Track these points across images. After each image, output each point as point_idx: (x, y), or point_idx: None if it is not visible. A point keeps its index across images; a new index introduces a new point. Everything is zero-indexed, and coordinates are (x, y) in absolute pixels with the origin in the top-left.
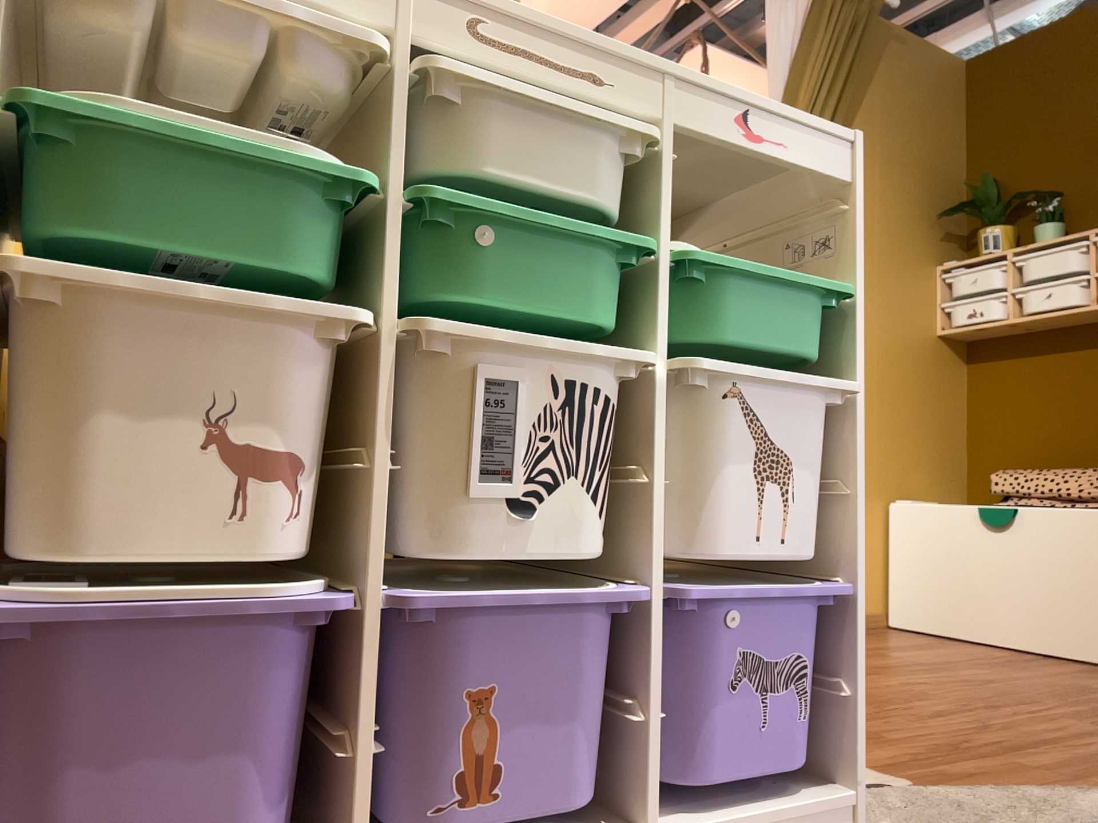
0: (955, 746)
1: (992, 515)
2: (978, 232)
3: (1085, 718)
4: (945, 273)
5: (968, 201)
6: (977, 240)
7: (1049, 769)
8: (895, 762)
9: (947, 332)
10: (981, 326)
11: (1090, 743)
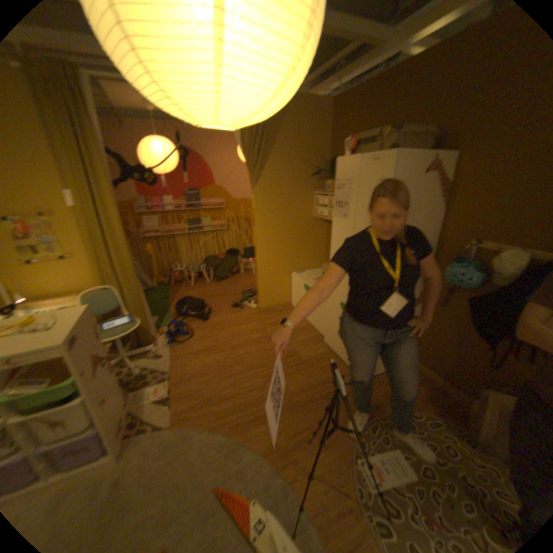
0: (206, 405)
1: (306, 290)
2: (327, 181)
3: (264, 382)
4: (317, 196)
5: (327, 167)
6: (326, 184)
7: (212, 420)
8: (178, 416)
9: (317, 217)
10: (323, 219)
11: (244, 401)
